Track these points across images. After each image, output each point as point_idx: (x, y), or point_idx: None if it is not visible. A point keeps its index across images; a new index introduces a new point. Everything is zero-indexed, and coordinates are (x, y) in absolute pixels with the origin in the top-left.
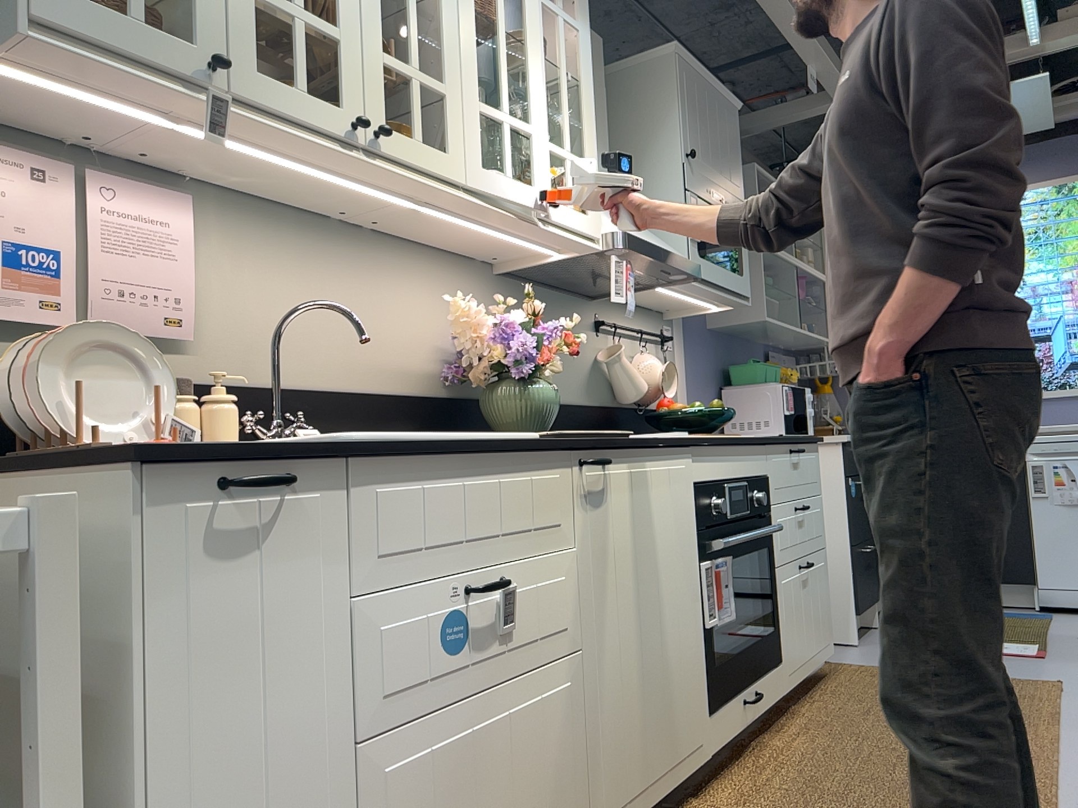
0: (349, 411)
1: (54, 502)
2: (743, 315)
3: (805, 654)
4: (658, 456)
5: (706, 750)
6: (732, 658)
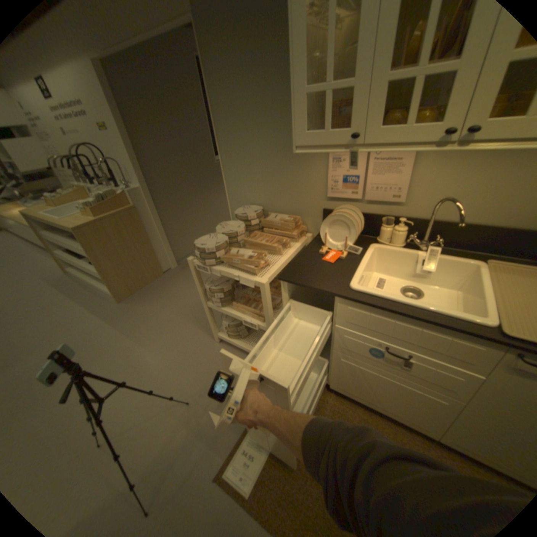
0: (492, 235)
1: (266, 283)
2: None
3: None
4: None
5: None
6: None
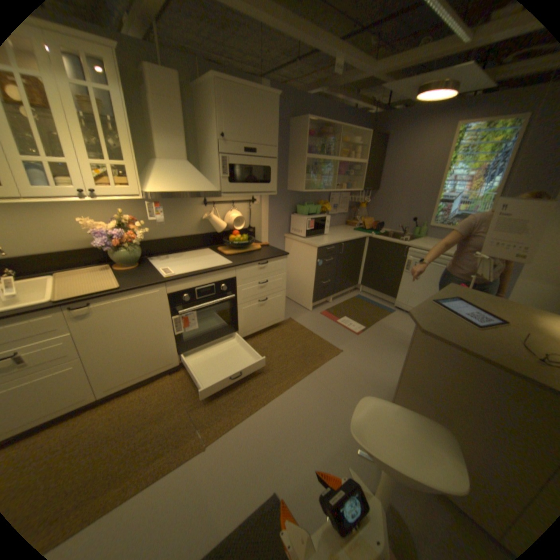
0: (49, 259)
1: None
2: (297, 187)
3: (256, 326)
4: (134, 292)
5: (175, 364)
6: (196, 338)
